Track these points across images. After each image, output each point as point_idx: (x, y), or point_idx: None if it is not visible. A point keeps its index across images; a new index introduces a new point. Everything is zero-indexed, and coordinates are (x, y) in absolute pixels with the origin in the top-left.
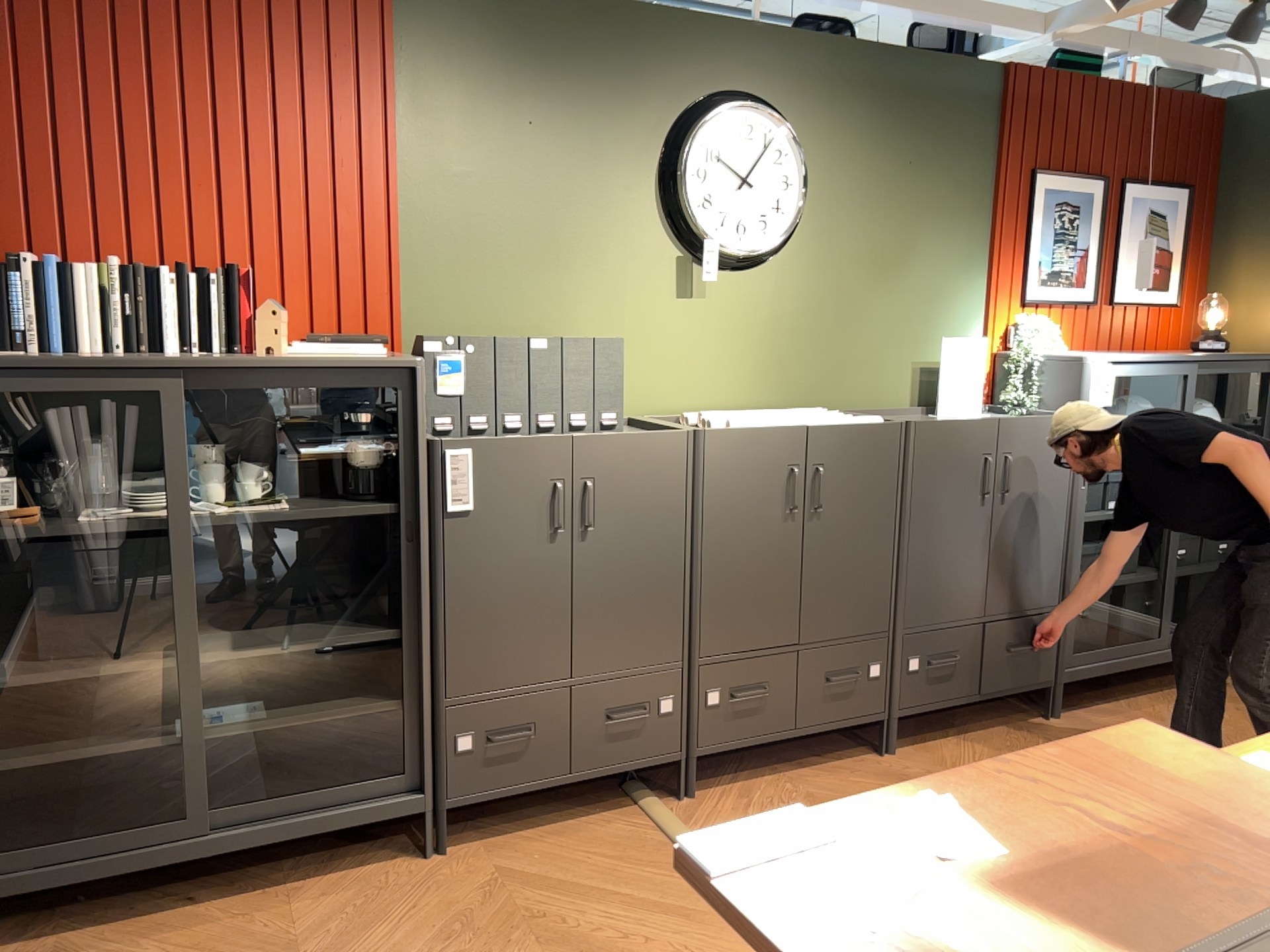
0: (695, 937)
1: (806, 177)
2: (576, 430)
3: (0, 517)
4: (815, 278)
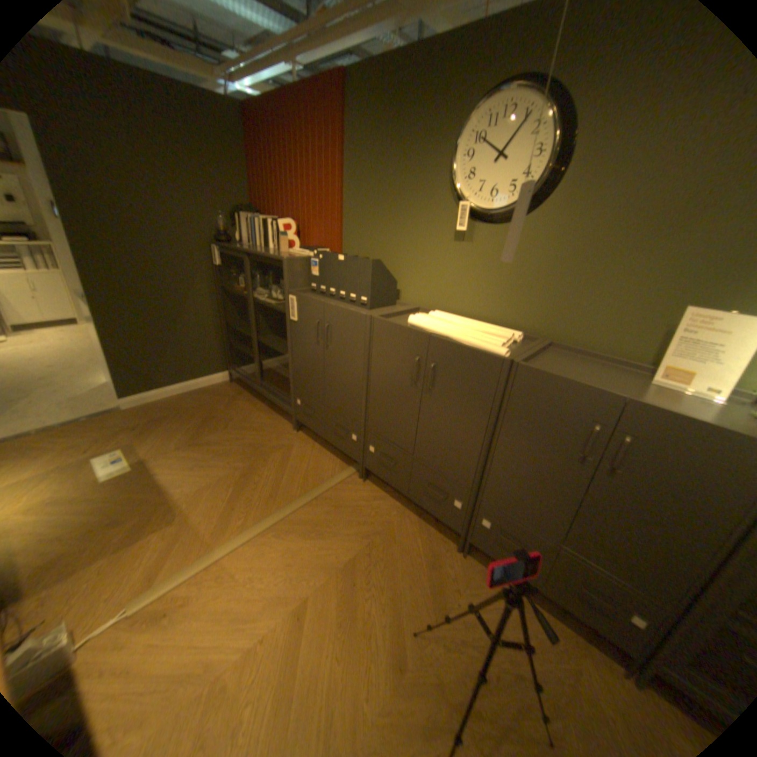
0: (262, 502)
1: (565, 138)
2: (353, 302)
3: (241, 288)
4: (565, 231)
